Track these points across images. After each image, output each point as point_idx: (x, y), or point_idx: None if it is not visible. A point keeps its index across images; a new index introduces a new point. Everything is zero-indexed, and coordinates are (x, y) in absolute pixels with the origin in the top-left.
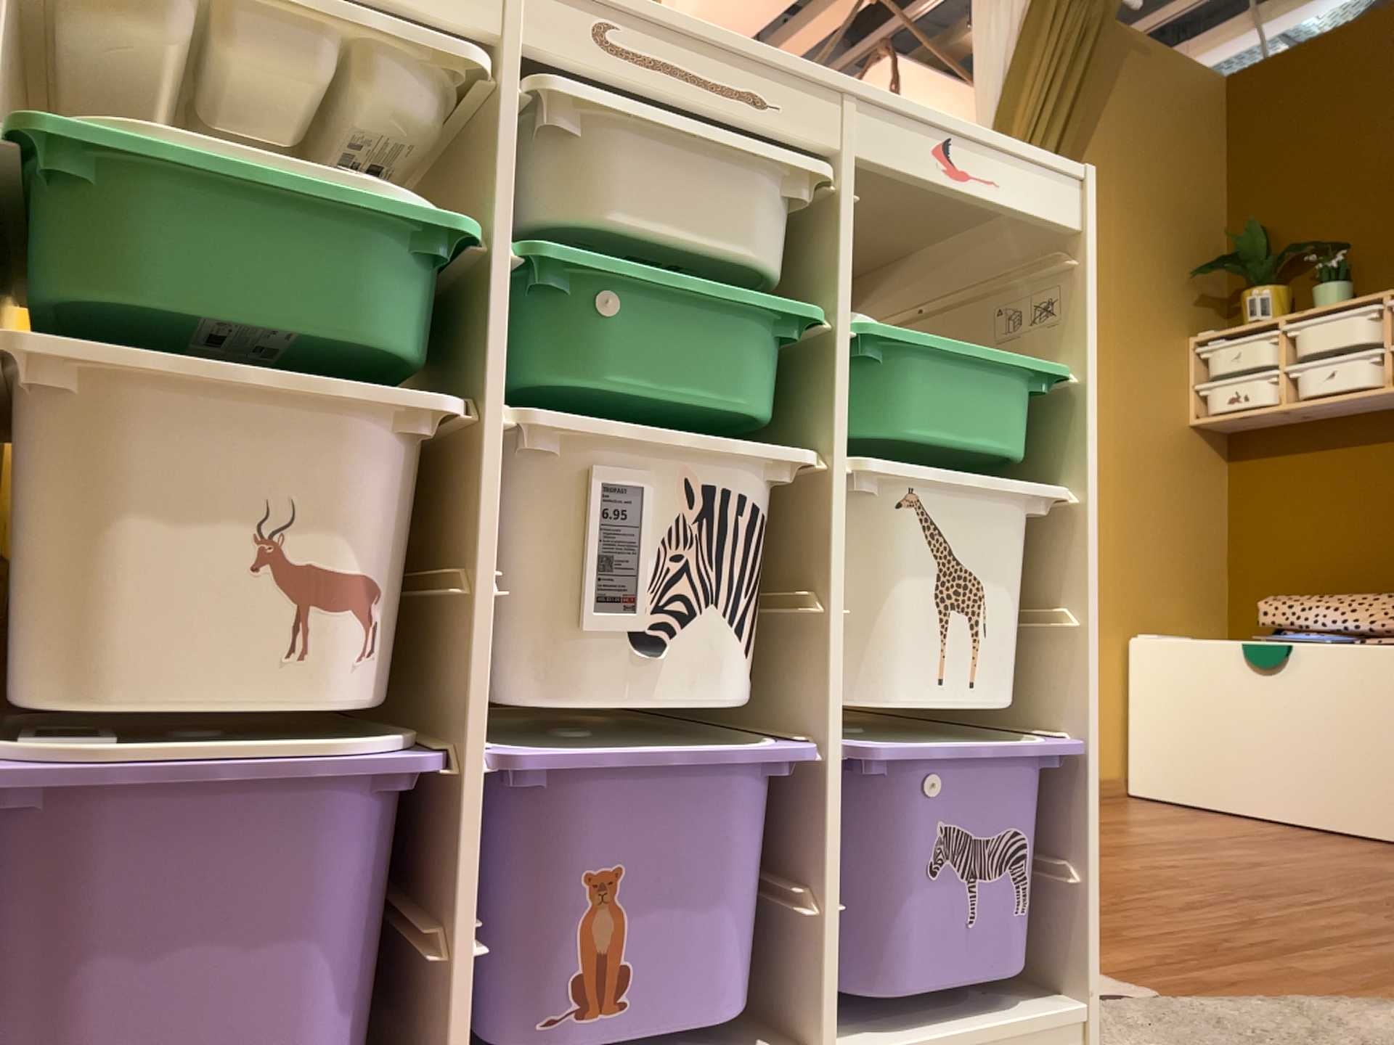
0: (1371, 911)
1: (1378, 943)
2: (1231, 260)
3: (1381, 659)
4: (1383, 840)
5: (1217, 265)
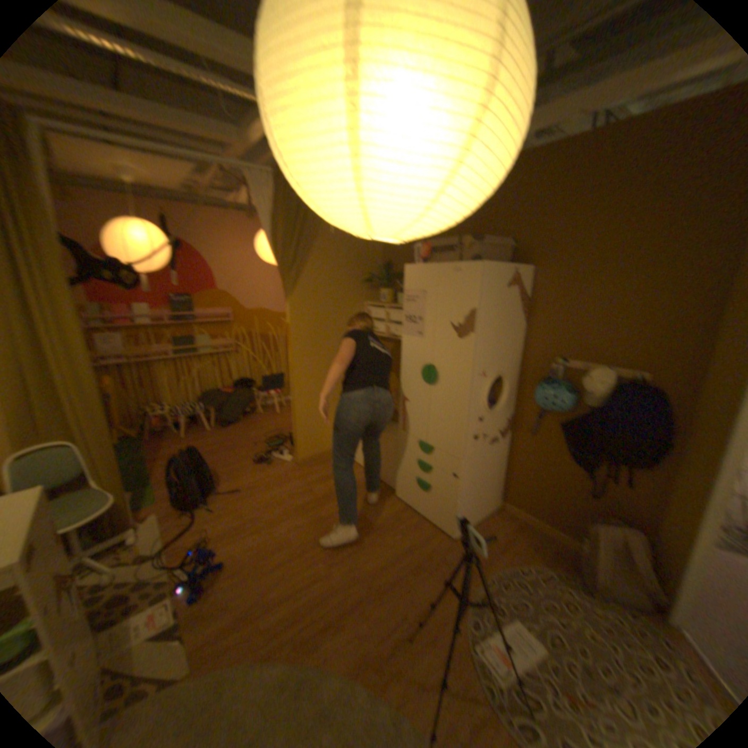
0: (328, 568)
1: (305, 603)
2: (379, 279)
3: (391, 441)
4: (389, 488)
5: (376, 278)
